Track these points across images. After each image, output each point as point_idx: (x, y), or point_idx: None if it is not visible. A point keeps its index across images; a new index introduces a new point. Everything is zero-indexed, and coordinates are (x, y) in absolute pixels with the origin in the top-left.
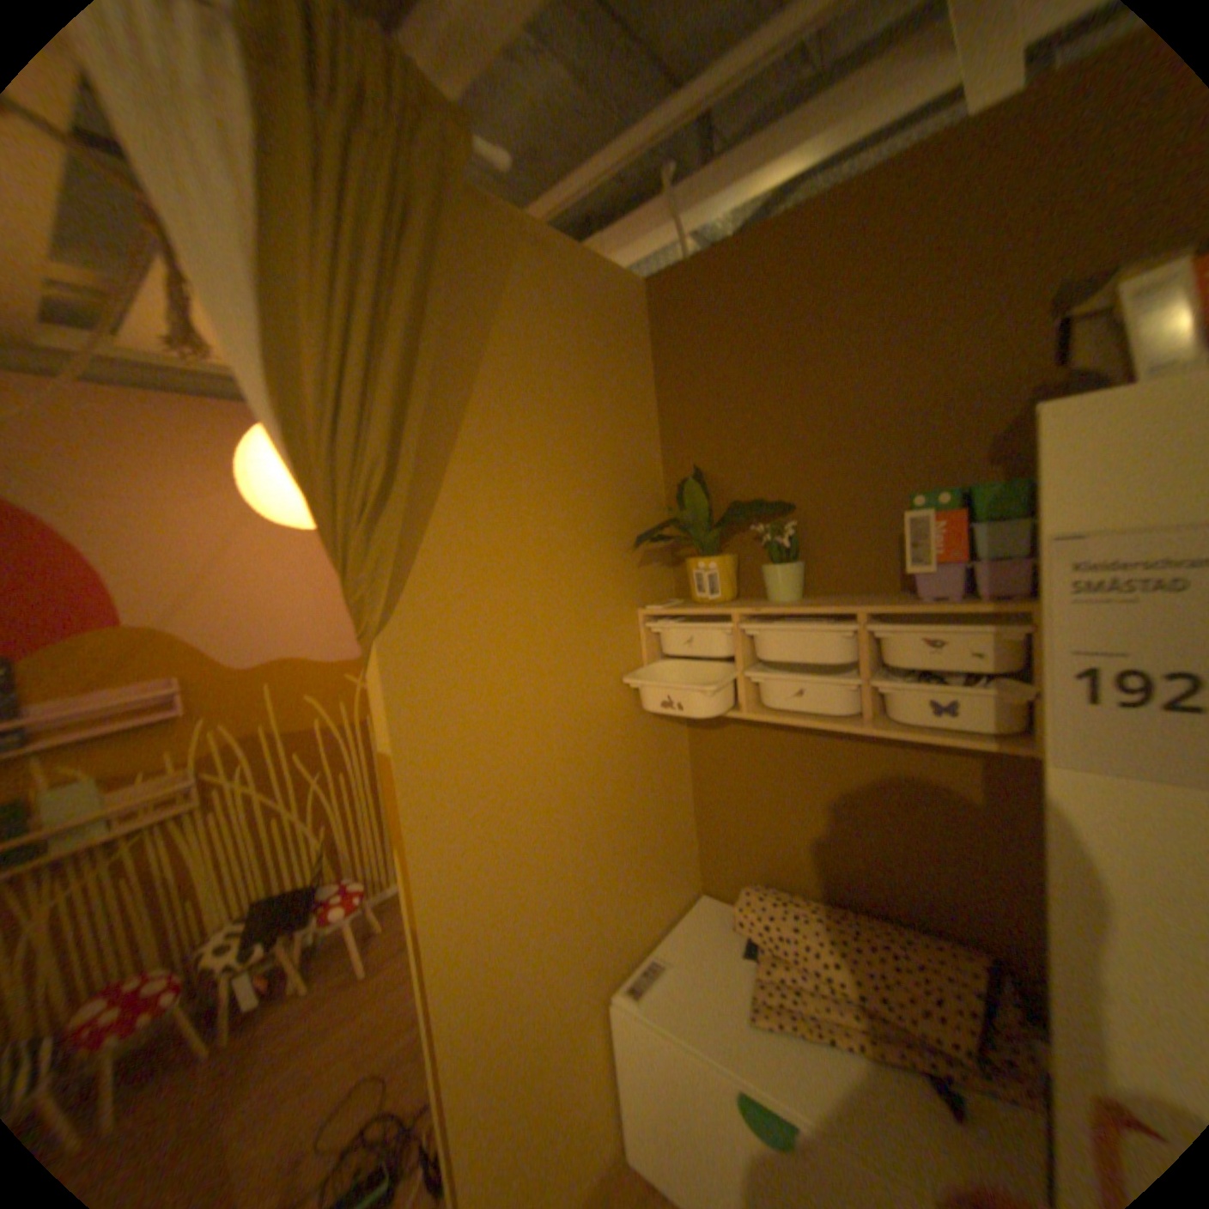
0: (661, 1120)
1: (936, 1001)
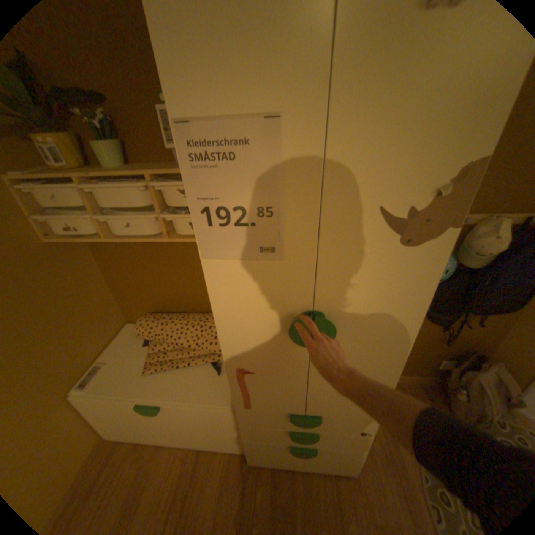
0: (111, 424)
1: (214, 337)
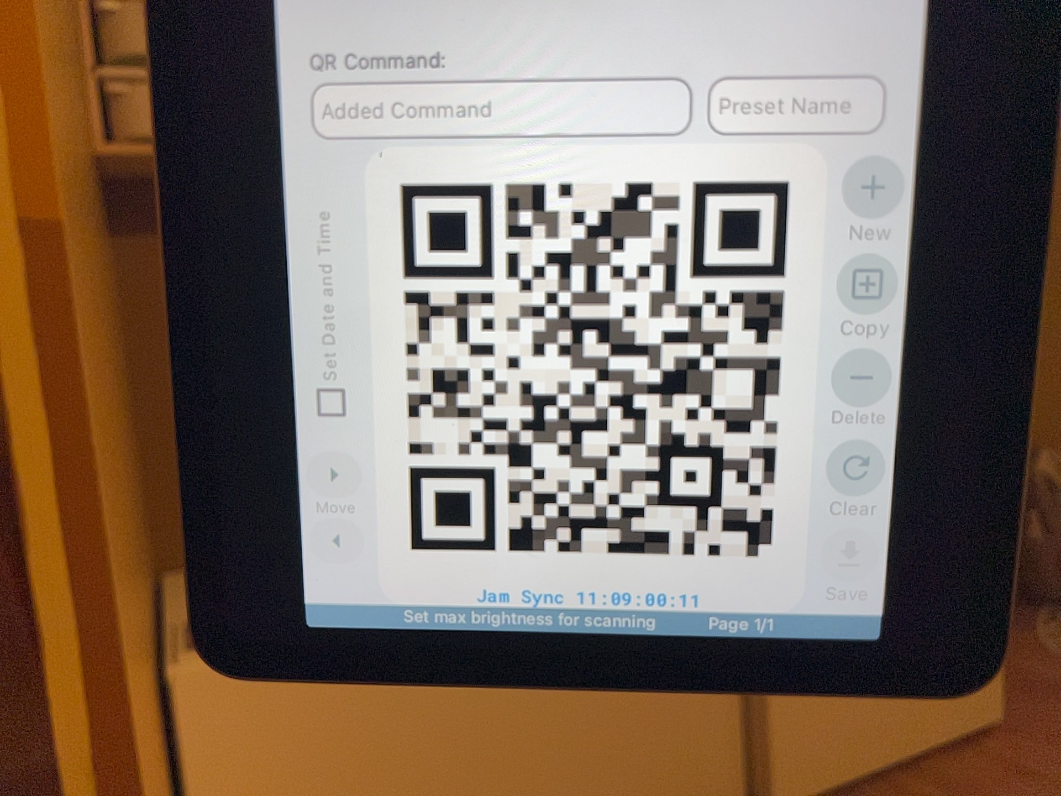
0: None
1: None
